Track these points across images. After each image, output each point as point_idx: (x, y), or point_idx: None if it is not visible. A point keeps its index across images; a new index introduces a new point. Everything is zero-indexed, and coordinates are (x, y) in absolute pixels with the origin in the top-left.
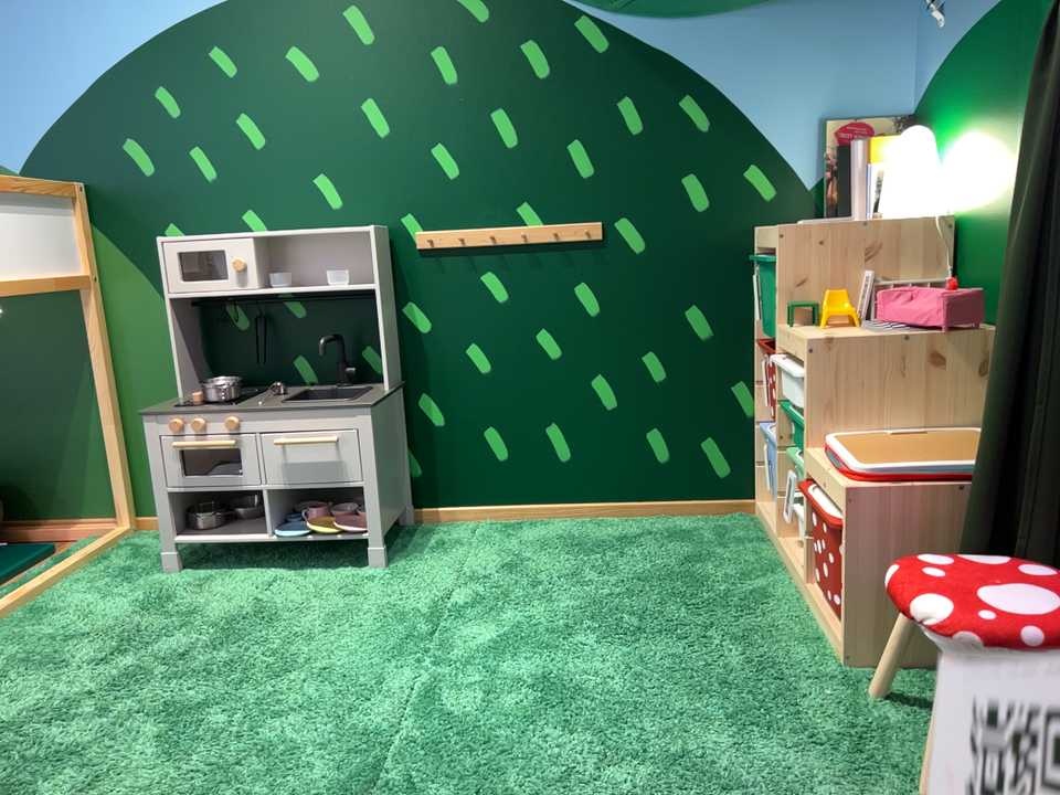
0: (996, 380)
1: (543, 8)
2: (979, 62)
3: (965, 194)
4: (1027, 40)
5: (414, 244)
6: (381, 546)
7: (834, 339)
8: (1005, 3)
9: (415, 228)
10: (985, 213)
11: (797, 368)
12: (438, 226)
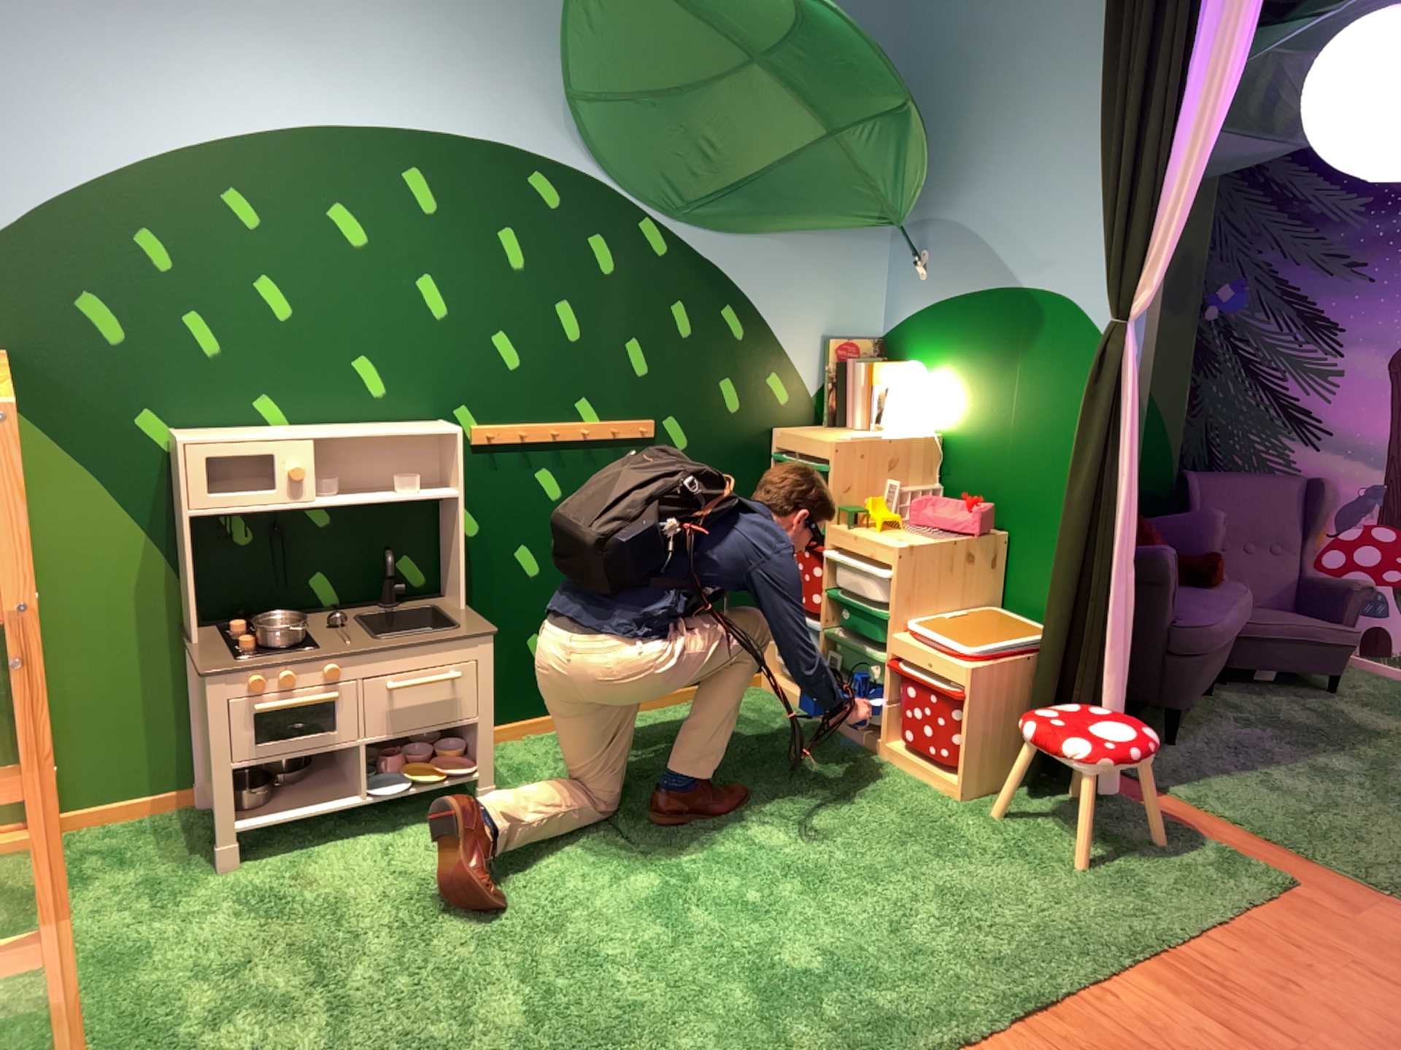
0: (1048, 582)
1: (614, 211)
2: (965, 329)
3: (948, 423)
4: (1017, 333)
5: (473, 441)
6: (496, 777)
7: (908, 546)
8: (993, 298)
9: (474, 423)
10: (971, 443)
11: (857, 564)
12: (499, 422)
